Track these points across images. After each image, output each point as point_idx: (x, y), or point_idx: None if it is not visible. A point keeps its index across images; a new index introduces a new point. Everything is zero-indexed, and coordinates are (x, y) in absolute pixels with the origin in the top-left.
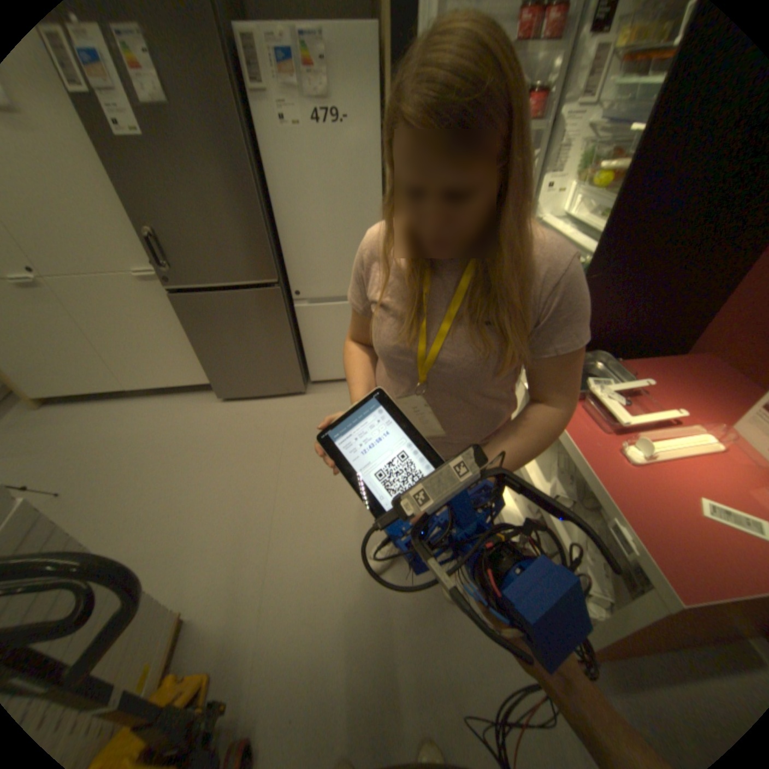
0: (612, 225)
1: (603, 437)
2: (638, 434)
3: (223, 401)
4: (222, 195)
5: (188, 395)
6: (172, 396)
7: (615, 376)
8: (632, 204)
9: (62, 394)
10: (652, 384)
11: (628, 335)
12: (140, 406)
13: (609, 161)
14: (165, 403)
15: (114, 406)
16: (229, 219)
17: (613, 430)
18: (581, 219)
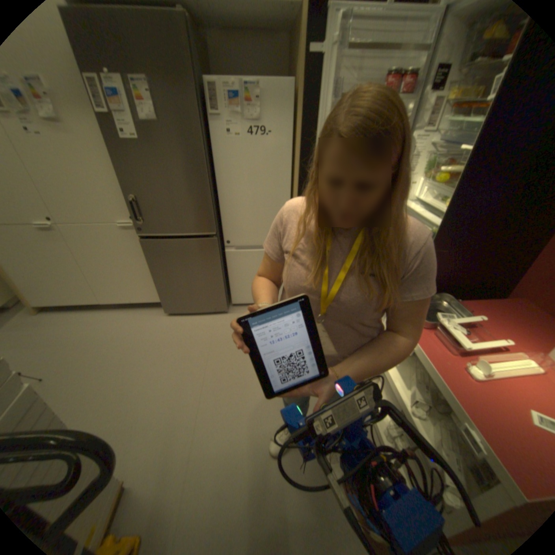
0: (449, 207)
1: (451, 358)
2: (477, 357)
3: (168, 315)
4: (184, 177)
5: (143, 310)
6: (132, 310)
7: (457, 313)
8: (464, 195)
9: (54, 305)
10: (484, 319)
11: (464, 283)
12: (108, 317)
13: (445, 166)
14: (126, 315)
15: (90, 315)
16: (187, 193)
17: (458, 353)
18: (427, 202)
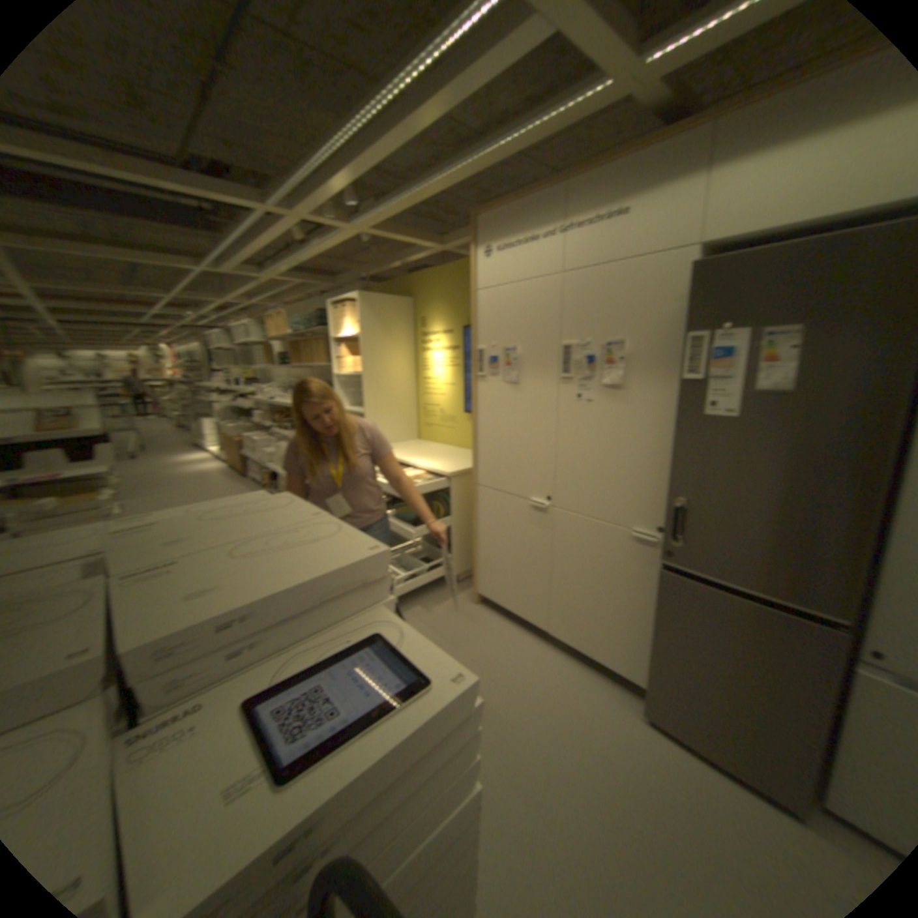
0: None
1: None
2: None
3: (651, 725)
4: (816, 491)
5: (609, 682)
6: (590, 670)
7: None
8: None
9: (502, 603)
10: None
11: None
12: (554, 660)
13: None
14: (580, 674)
15: (533, 642)
16: (810, 521)
17: None
18: None
